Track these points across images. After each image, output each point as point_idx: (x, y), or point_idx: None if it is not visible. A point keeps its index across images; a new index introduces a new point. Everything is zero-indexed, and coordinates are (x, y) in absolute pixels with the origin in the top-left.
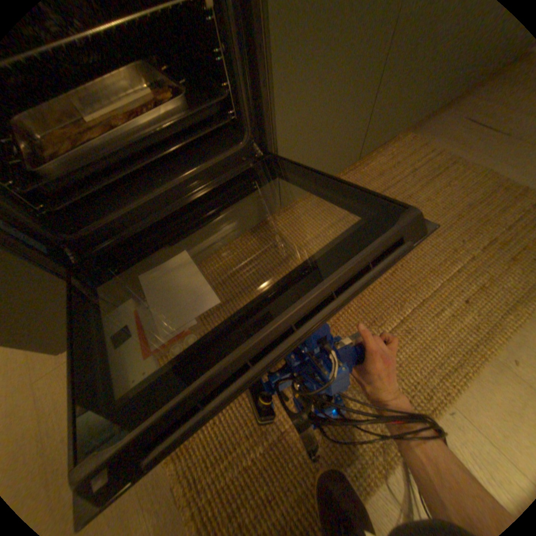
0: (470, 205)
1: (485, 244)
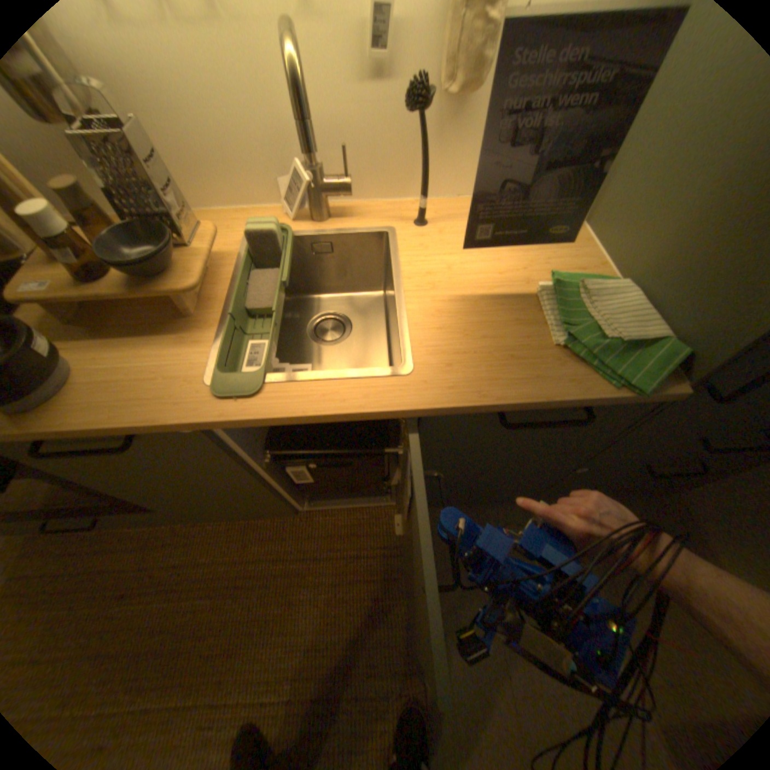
0: (354, 644)
1: (313, 699)
